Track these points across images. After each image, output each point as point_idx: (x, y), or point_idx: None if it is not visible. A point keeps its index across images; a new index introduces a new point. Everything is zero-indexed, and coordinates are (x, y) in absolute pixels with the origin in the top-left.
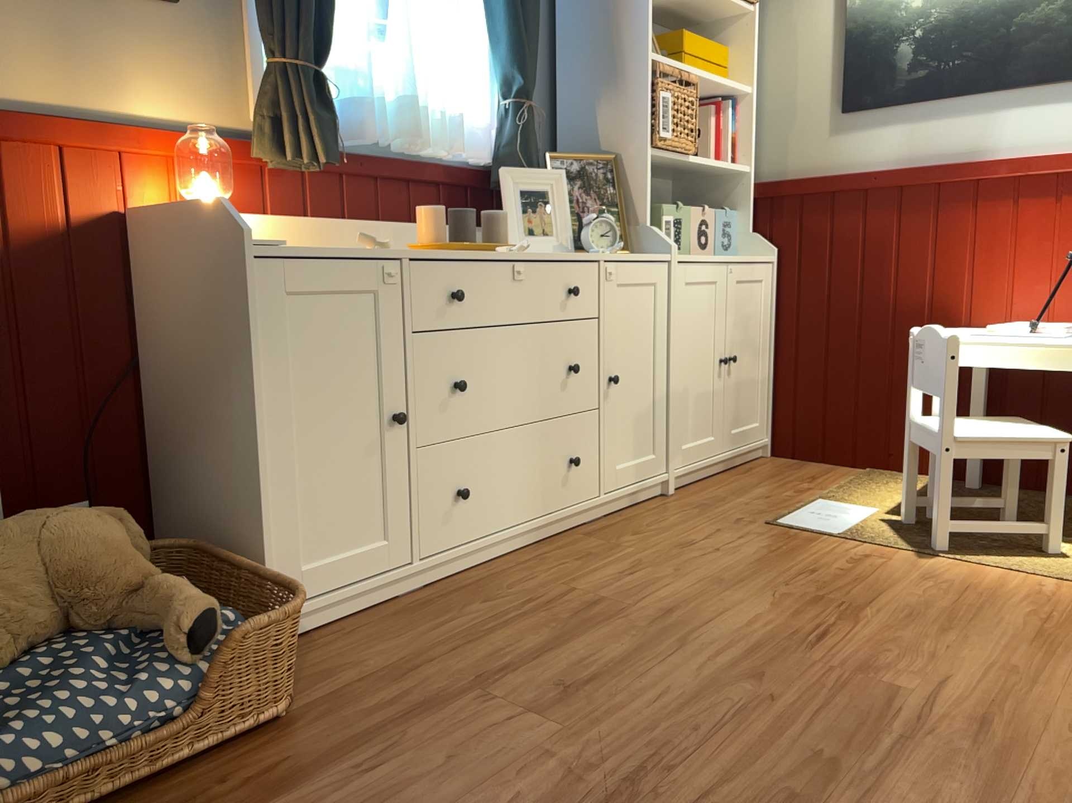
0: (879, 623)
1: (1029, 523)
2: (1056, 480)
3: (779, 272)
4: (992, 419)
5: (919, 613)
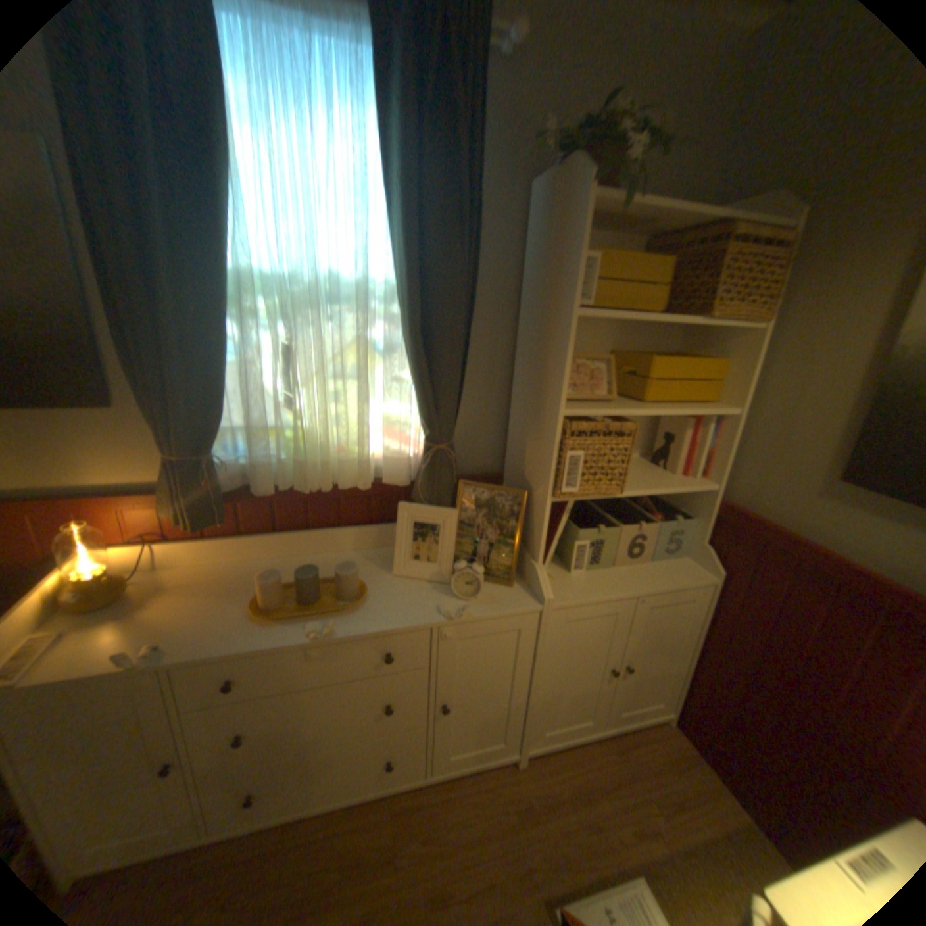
0: None
1: None
2: None
3: (724, 595)
4: None
5: None
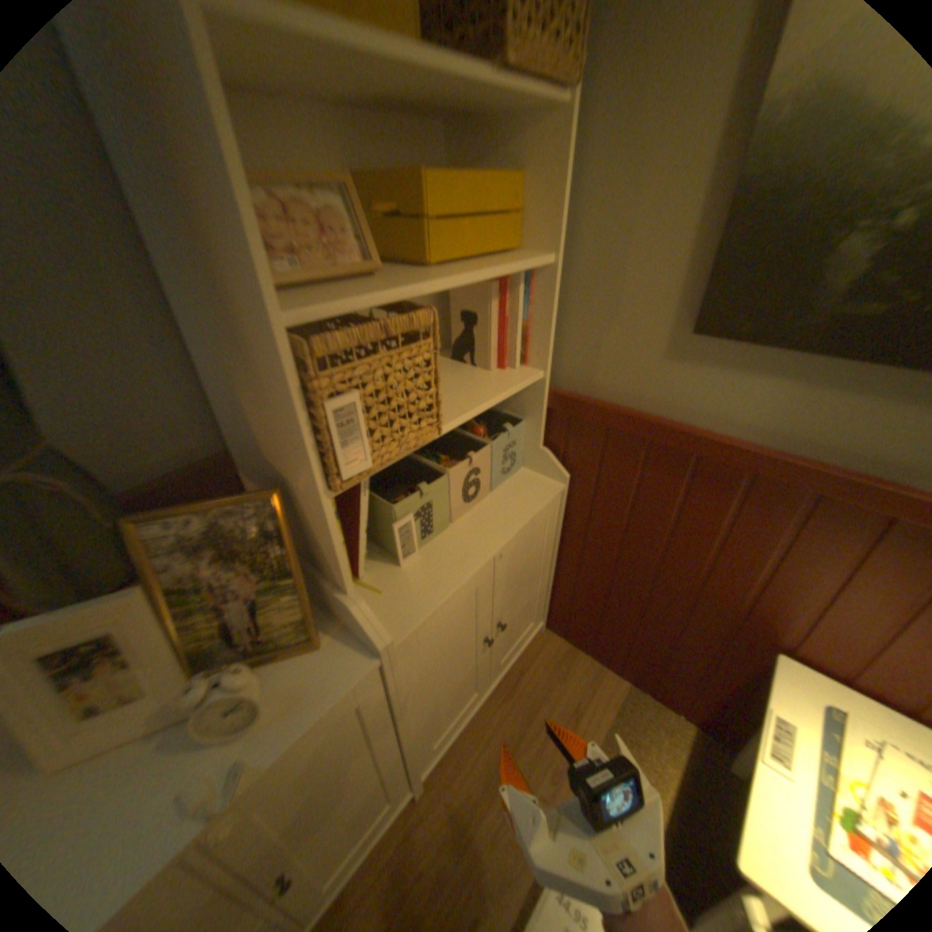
0: None
1: None
2: None
3: (570, 497)
4: None
5: None
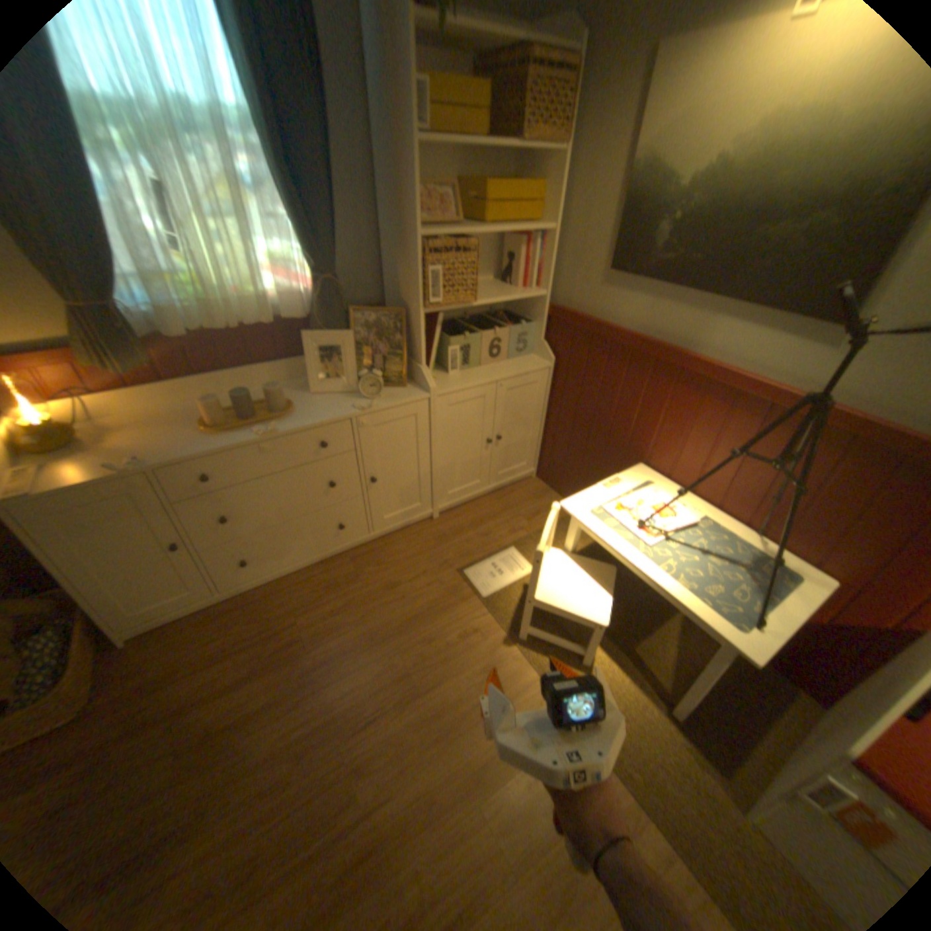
0: (411, 719)
1: (576, 647)
2: (594, 639)
3: (554, 375)
4: (593, 569)
5: (443, 714)
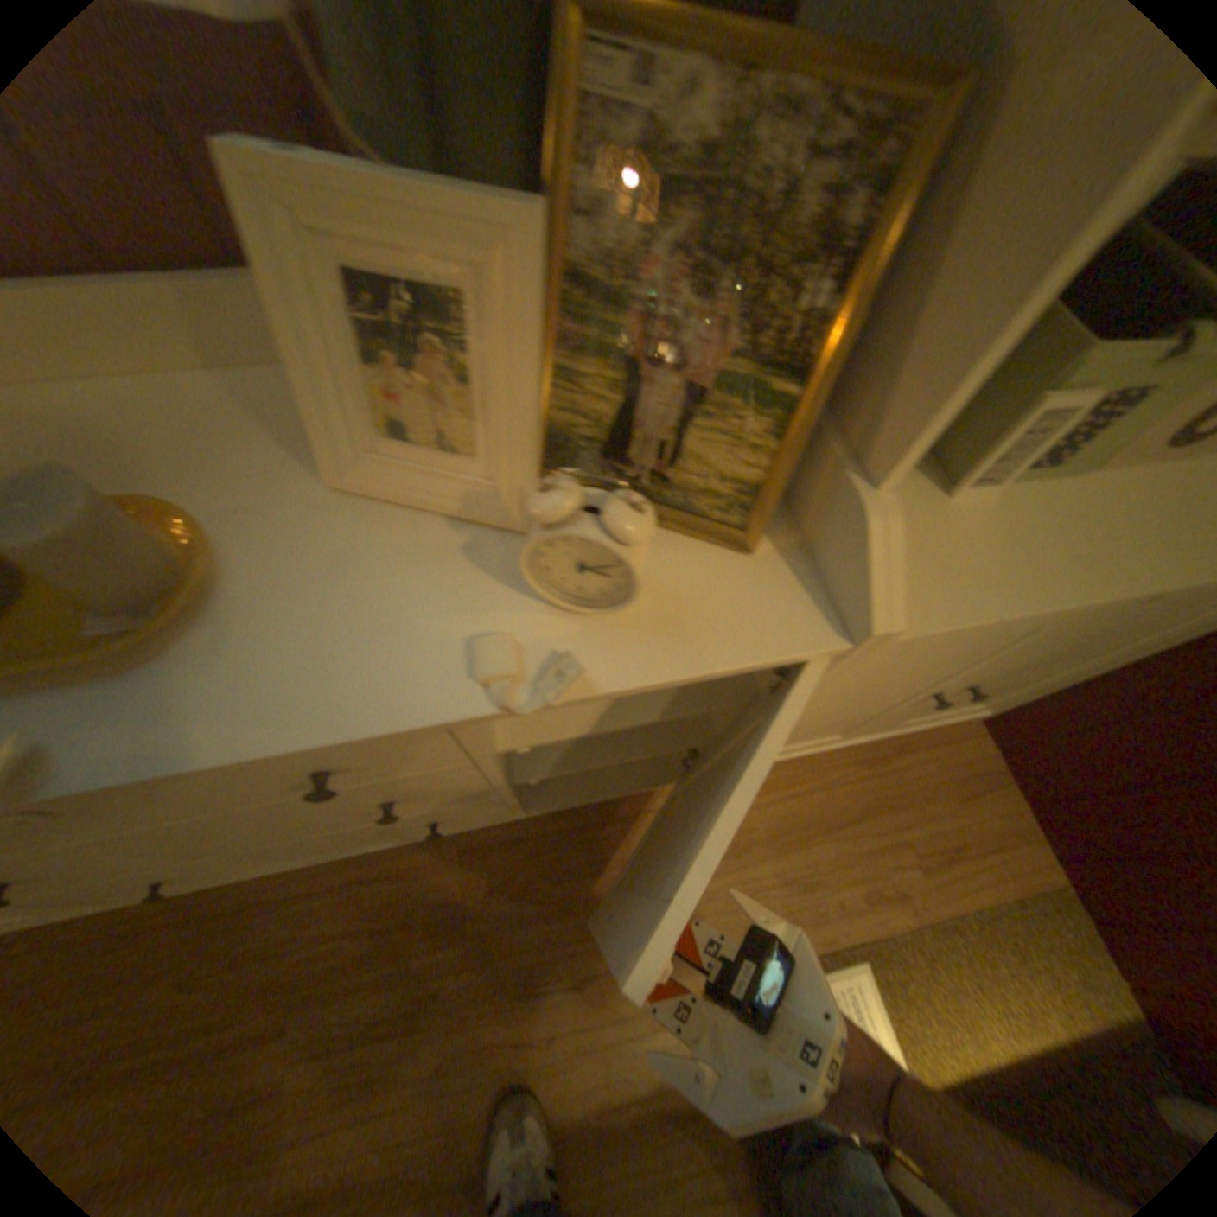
0: None
1: None
2: None
3: None
4: None
5: None
